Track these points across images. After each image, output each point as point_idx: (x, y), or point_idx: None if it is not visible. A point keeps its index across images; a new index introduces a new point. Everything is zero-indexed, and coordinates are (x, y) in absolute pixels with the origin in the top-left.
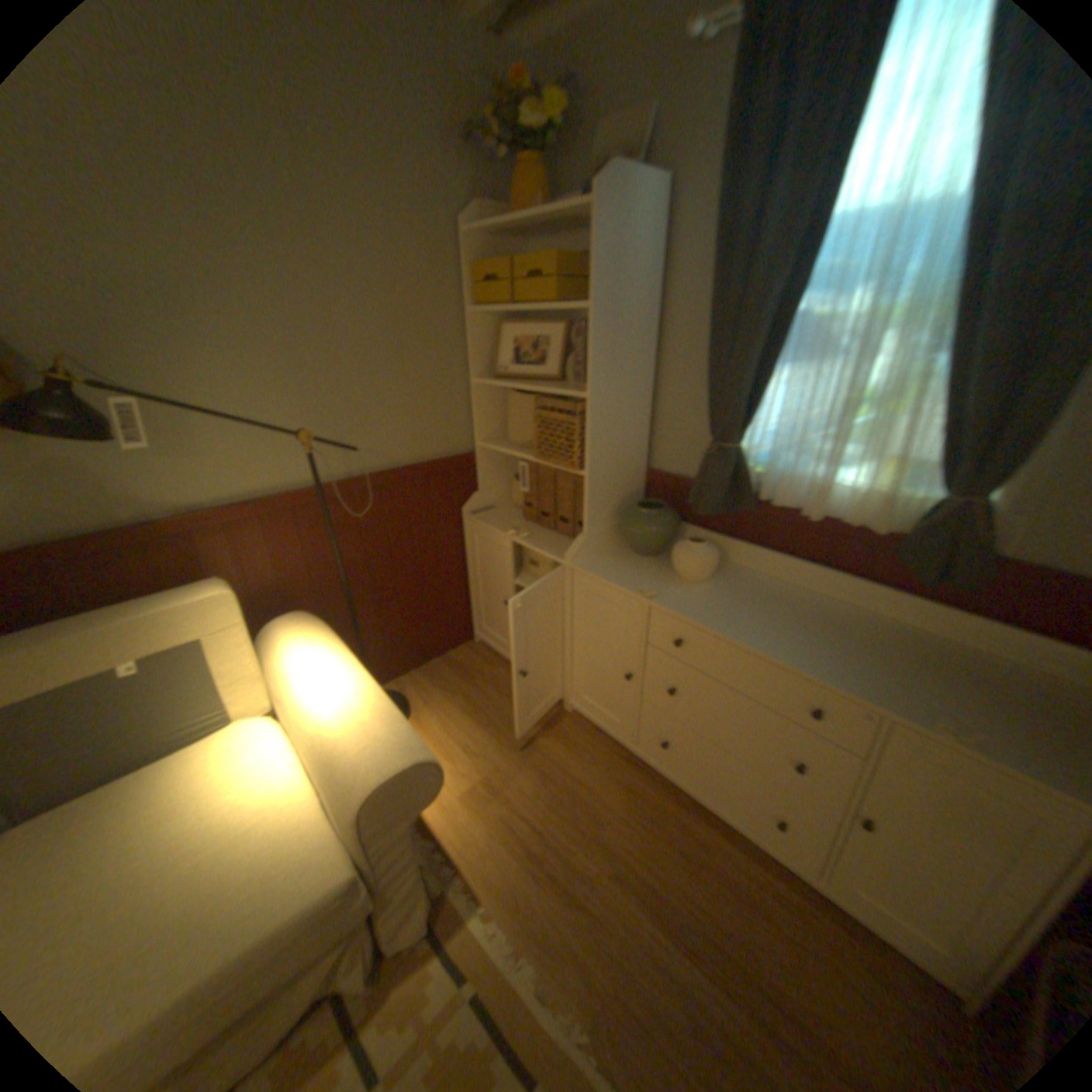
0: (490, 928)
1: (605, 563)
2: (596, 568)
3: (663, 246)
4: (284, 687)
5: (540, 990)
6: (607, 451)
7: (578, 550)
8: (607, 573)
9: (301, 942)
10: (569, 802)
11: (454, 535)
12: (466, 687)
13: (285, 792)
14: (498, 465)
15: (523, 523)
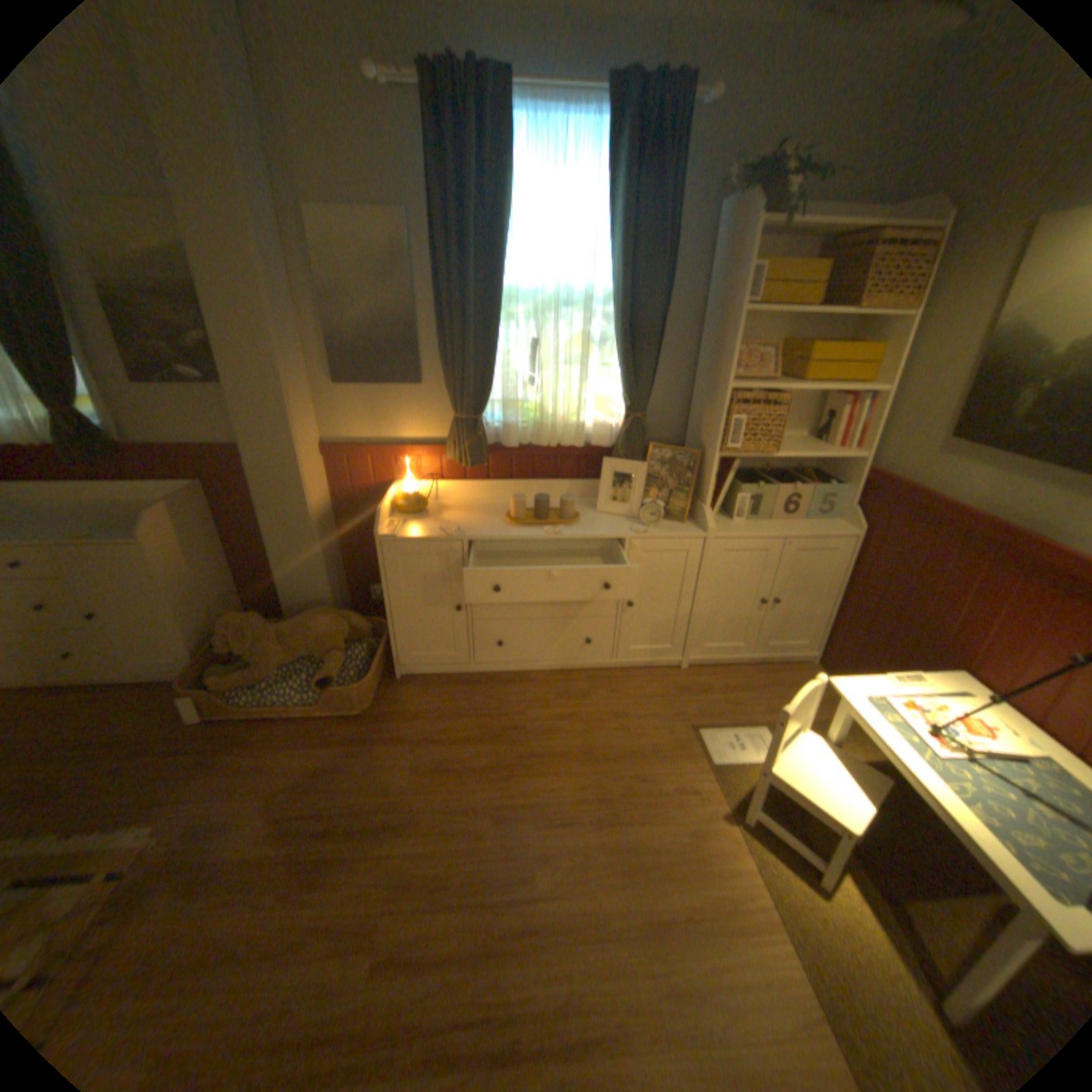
0: None
1: None
2: None
3: None
4: None
5: None
6: None
7: None
8: None
9: None
10: None
11: None
12: None
13: None
14: None
15: None
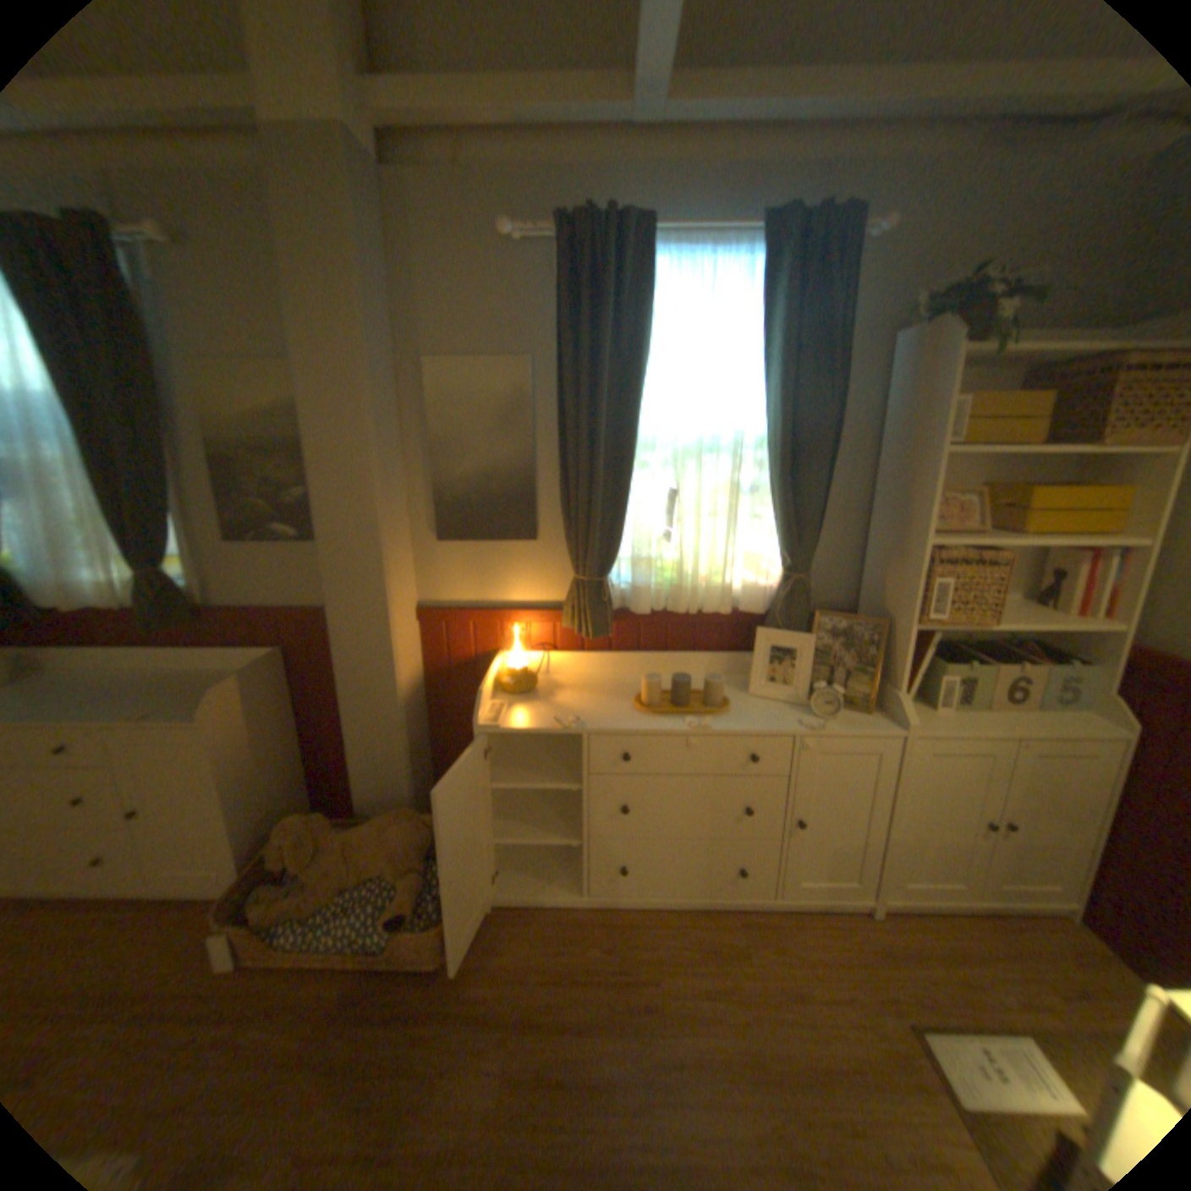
0: None
1: None
2: None
3: None
4: None
5: None
6: None
7: None
8: None
9: None
10: None
11: None
12: None
13: None
14: None
15: None
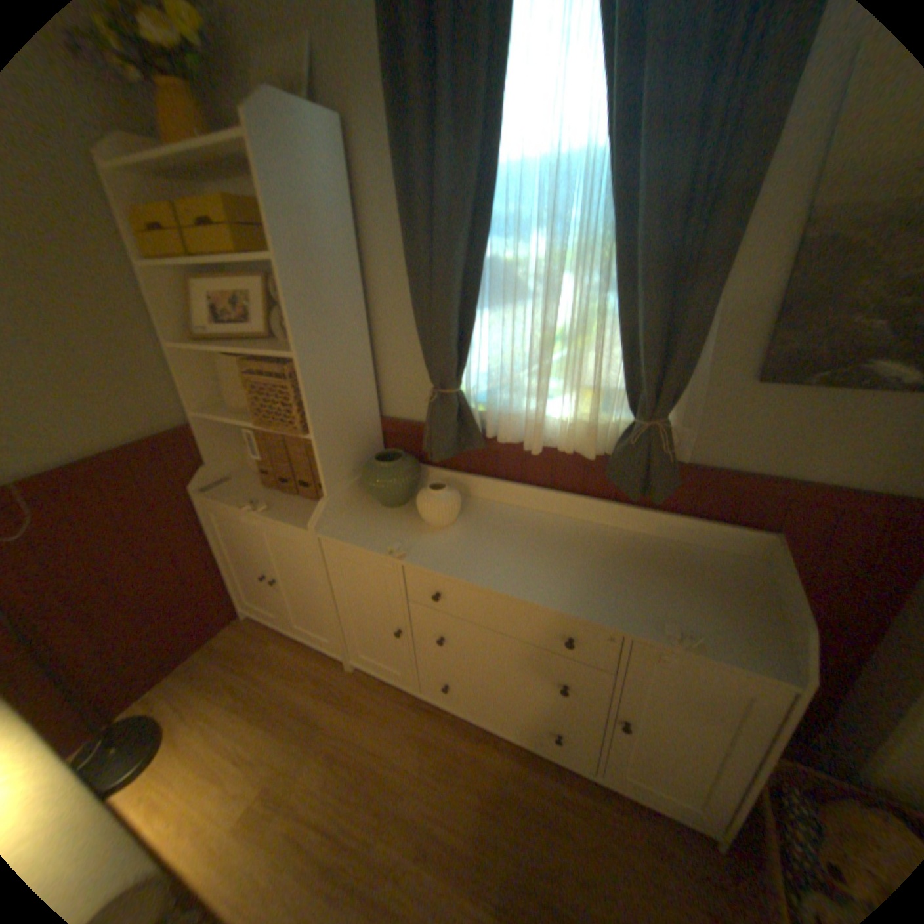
0: None
1: (351, 525)
2: (343, 533)
3: (346, 192)
4: None
5: None
6: (330, 409)
7: (320, 517)
8: (354, 536)
9: None
10: (360, 782)
11: (182, 518)
12: (231, 680)
13: None
14: (222, 433)
15: (261, 493)
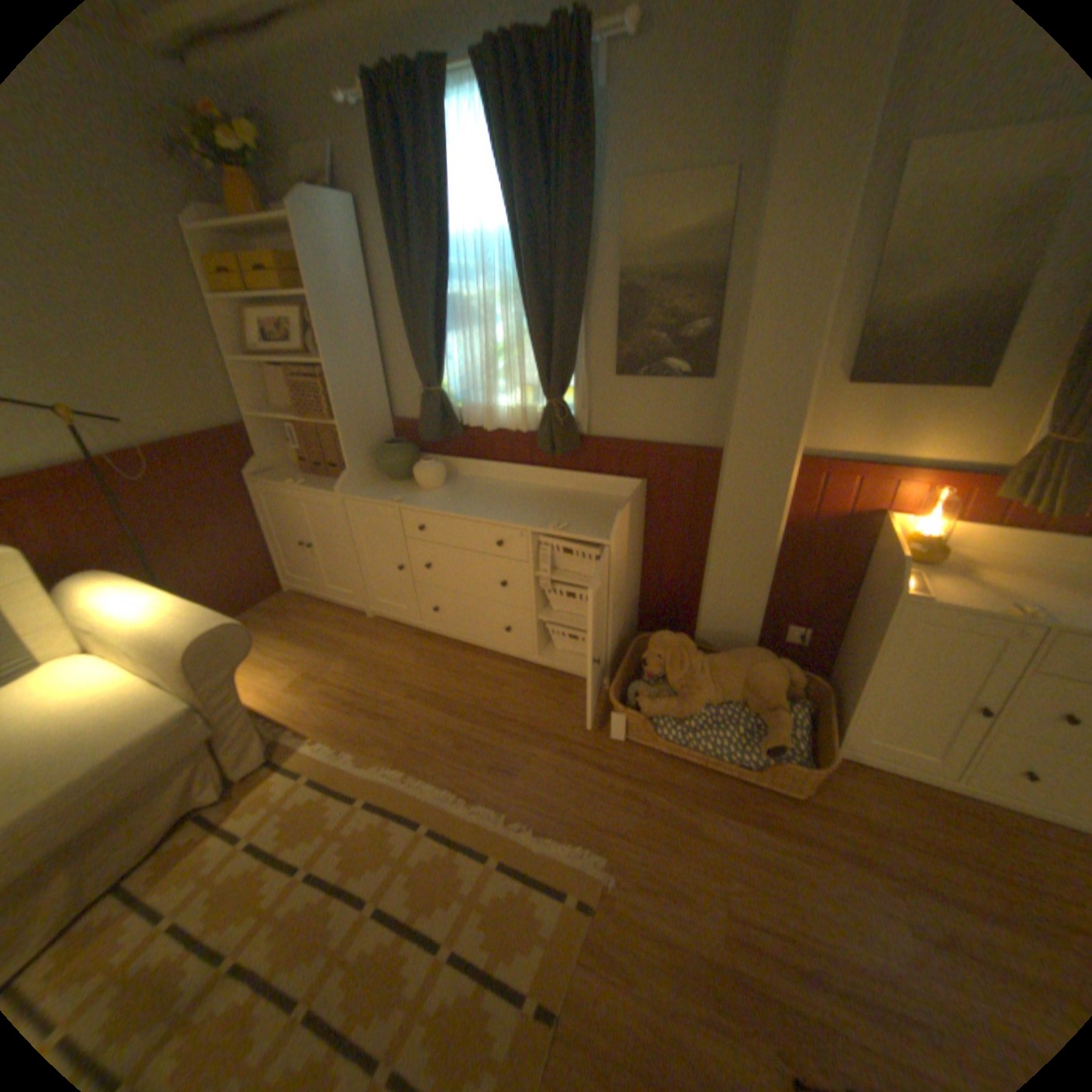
0: (316, 747)
1: (367, 490)
2: (360, 494)
3: (359, 250)
4: (92, 618)
5: (355, 763)
6: (350, 405)
7: (344, 484)
8: (368, 495)
9: (154, 751)
10: (373, 669)
11: (239, 498)
12: (278, 624)
13: (114, 685)
14: (269, 433)
15: (300, 477)
